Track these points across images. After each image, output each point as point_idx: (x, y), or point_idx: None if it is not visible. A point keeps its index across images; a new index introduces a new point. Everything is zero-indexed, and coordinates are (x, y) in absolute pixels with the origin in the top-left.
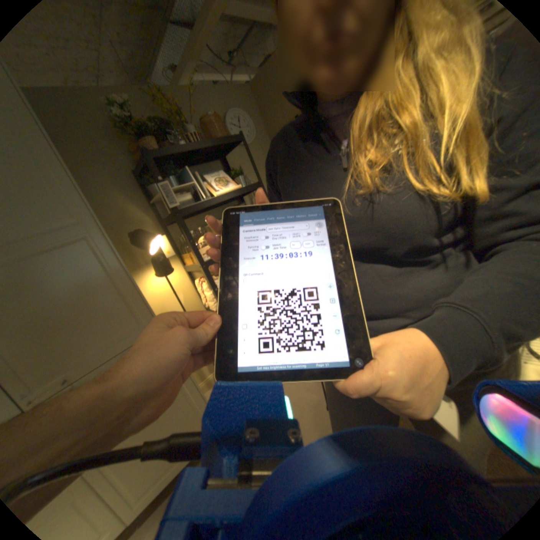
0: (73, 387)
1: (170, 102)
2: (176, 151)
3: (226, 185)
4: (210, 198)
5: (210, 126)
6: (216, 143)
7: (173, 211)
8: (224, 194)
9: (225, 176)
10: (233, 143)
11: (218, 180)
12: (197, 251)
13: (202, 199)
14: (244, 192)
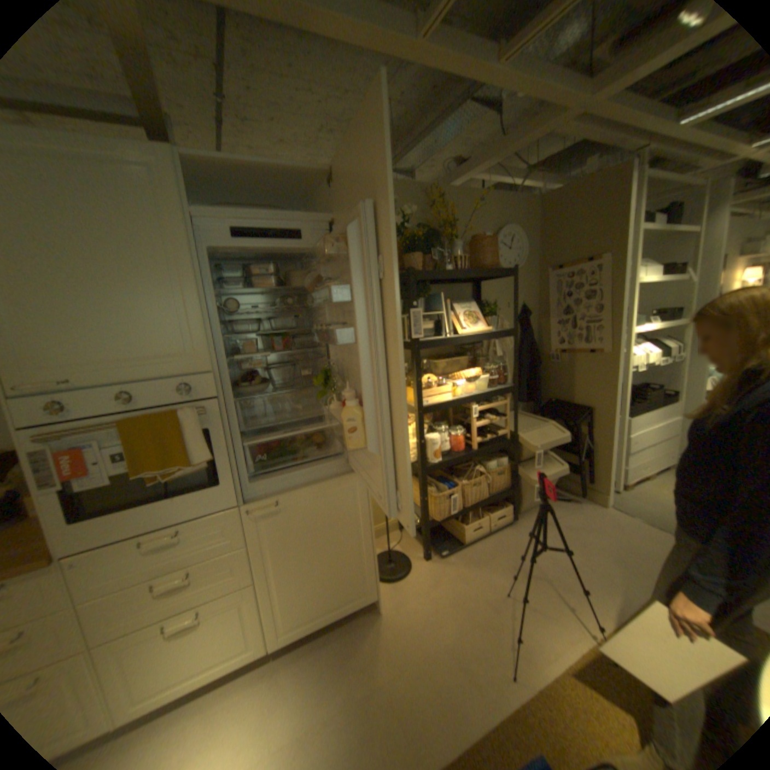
0: (279, 499)
1: (445, 210)
2: (437, 273)
3: (474, 323)
4: (453, 337)
5: (481, 249)
6: (481, 272)
7: (411, 341)
8: (470, 335)
9: (476, 312)
10: (498, 273)
11: (467, 315)
12: (420, 393)
13: (444, 334)
14: (492, 338)
